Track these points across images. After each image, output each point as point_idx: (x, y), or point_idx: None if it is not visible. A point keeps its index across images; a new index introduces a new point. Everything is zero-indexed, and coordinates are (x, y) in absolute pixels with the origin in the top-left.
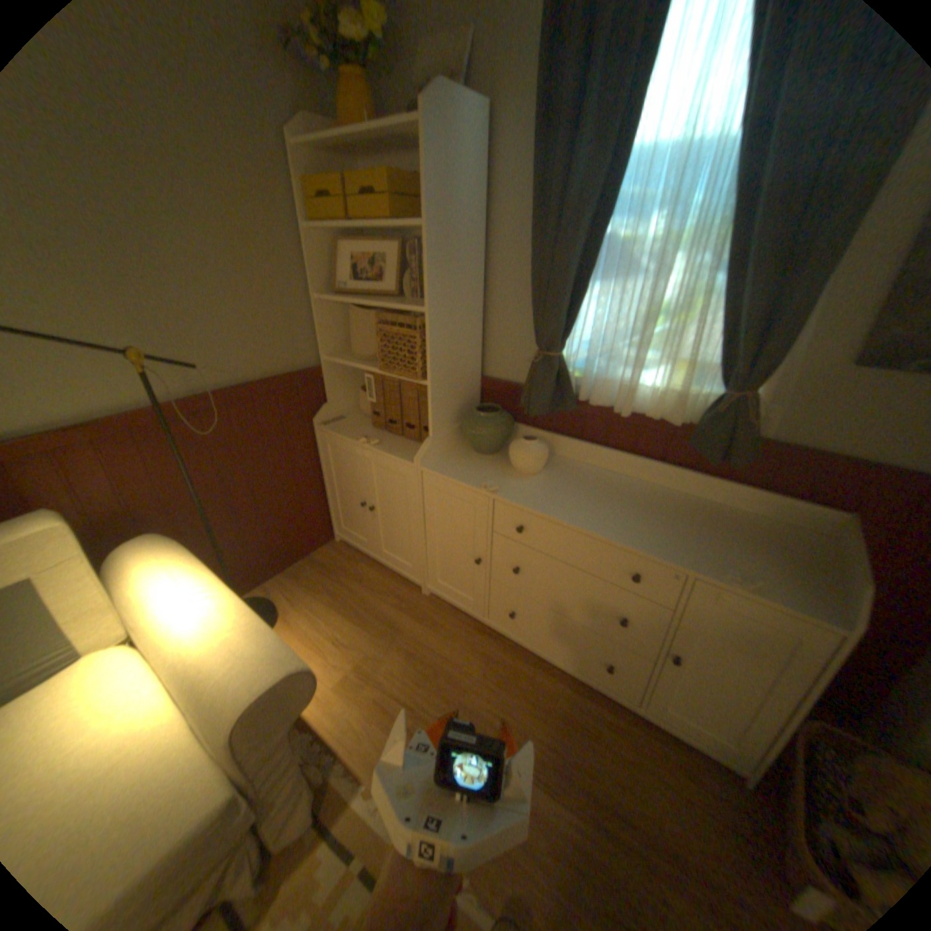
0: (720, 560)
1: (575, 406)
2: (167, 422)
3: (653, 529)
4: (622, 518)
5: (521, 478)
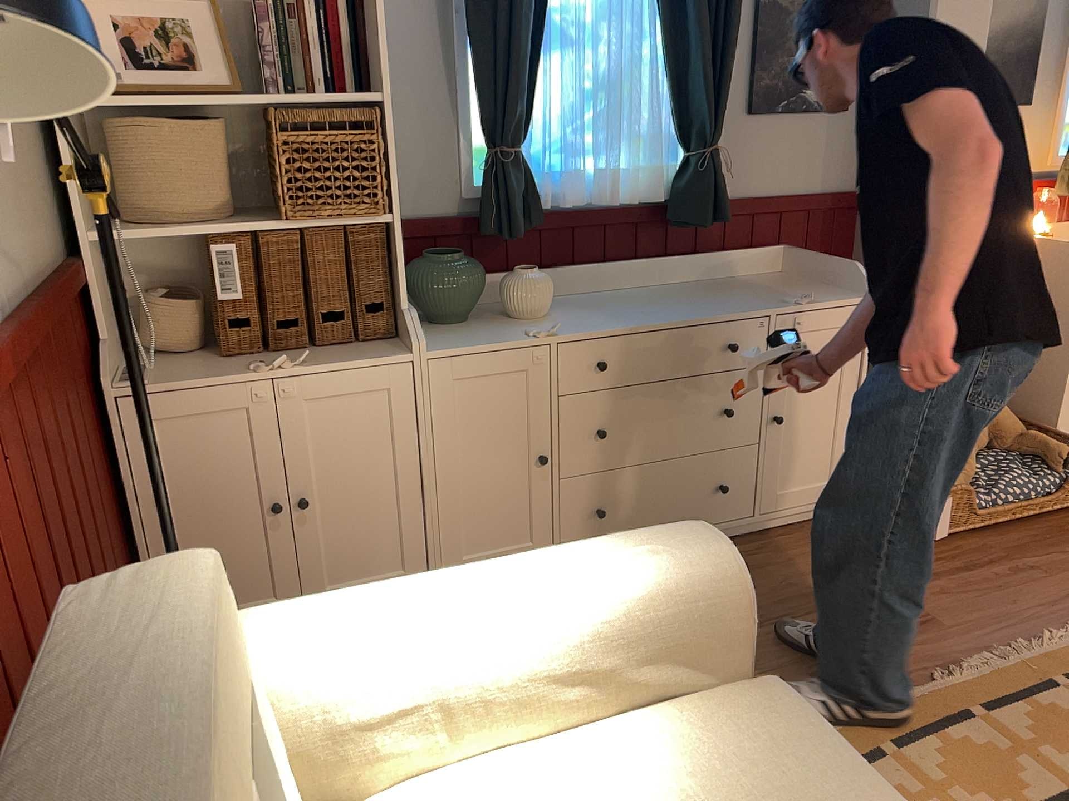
0: (771, 302)
1: (539, 221)
2: (2, 388)
3: (707, 306)
4: (678, 309)
5: (545, 322)
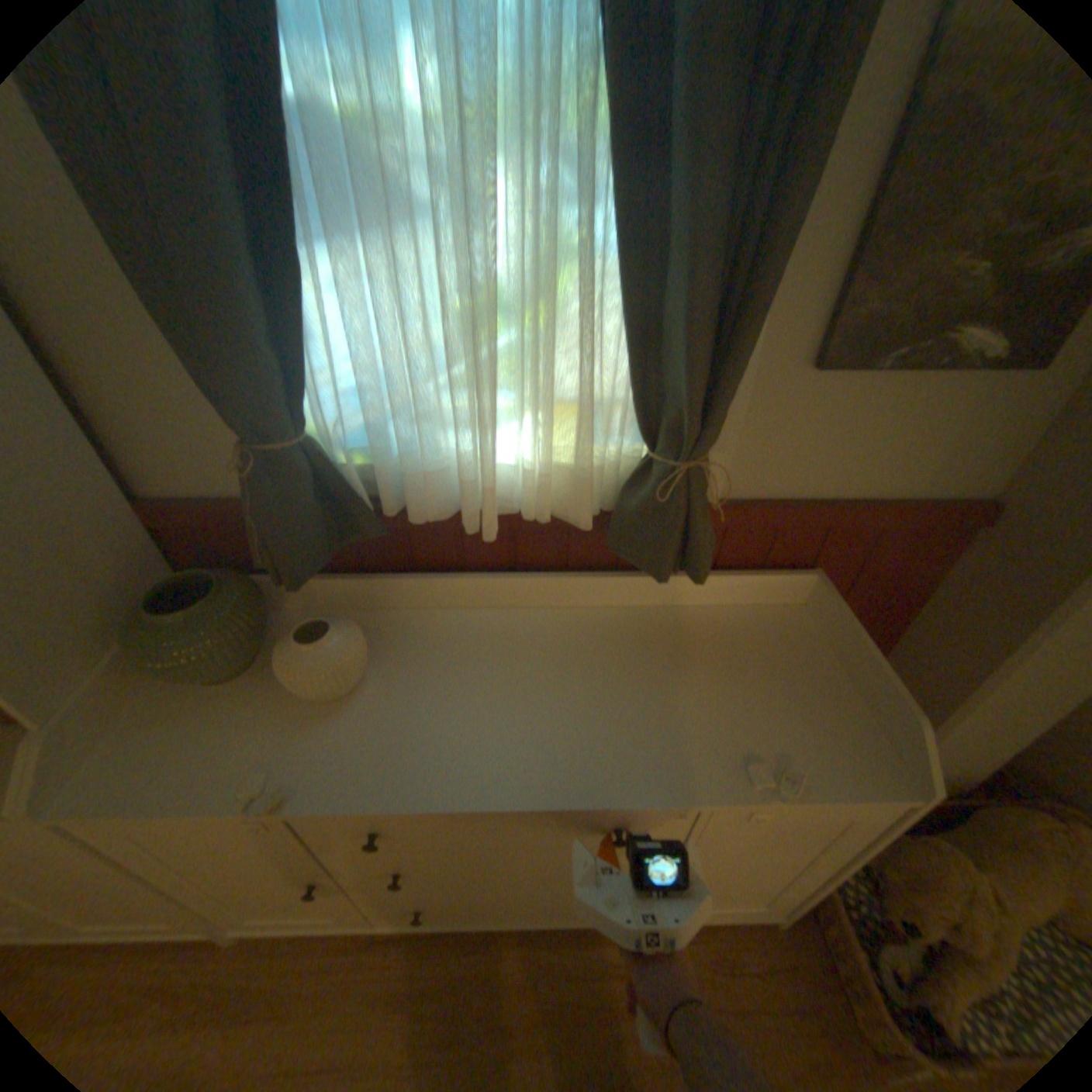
0: (727, 747)
1: (383, 525)
2: None
3: (611, 727)
4: (555, 730)
5: (330, 717)
